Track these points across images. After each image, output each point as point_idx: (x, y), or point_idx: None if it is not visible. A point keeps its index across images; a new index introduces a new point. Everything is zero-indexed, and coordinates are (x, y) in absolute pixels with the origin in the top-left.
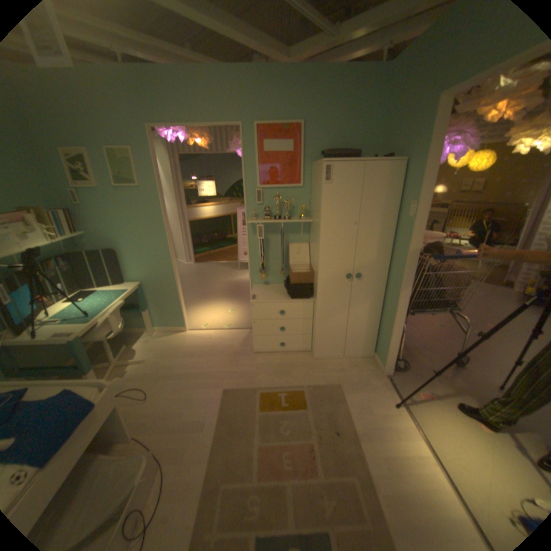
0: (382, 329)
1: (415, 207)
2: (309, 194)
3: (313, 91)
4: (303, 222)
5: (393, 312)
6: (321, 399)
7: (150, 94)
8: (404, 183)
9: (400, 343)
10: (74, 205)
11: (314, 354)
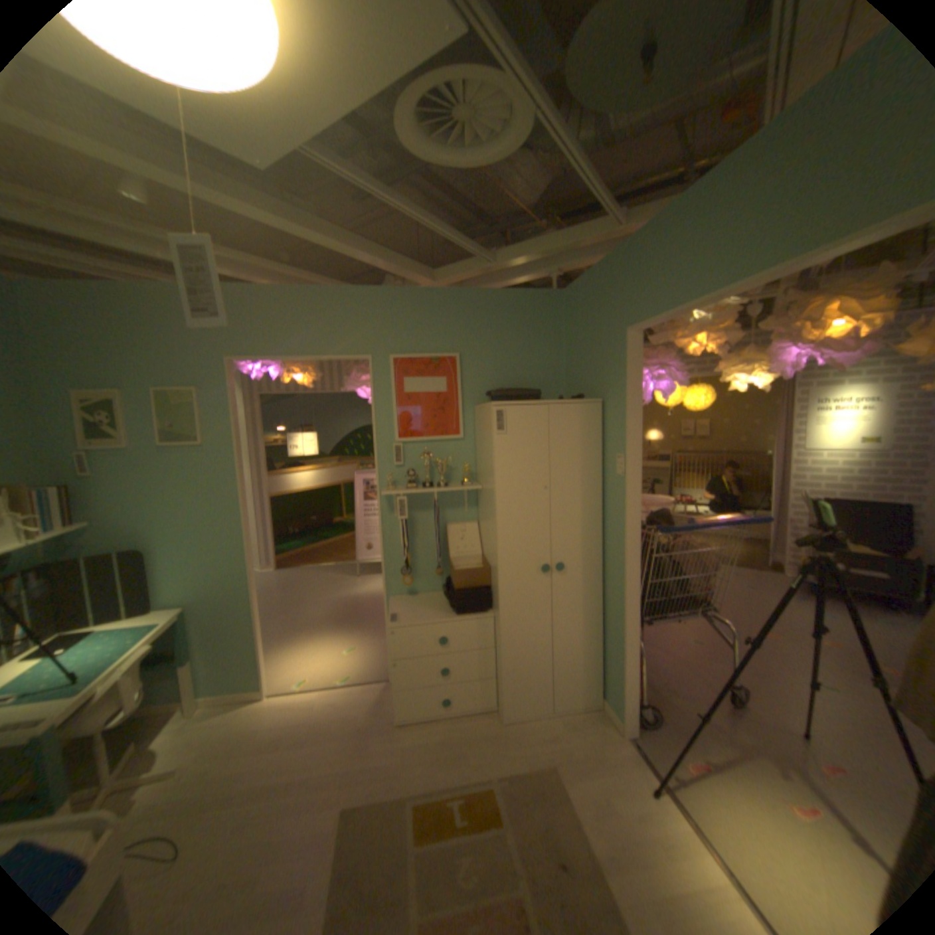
0: (609, 655)
1: (624, 463)
2: (474, 450)
3: (469, 320)
4: (467, 490)
5: (621, 623)
6: (527, 803)
7: (237, 320)
8: (603, 431)
9: (640, 676)
10: (80, 480)
11: (505, 717)
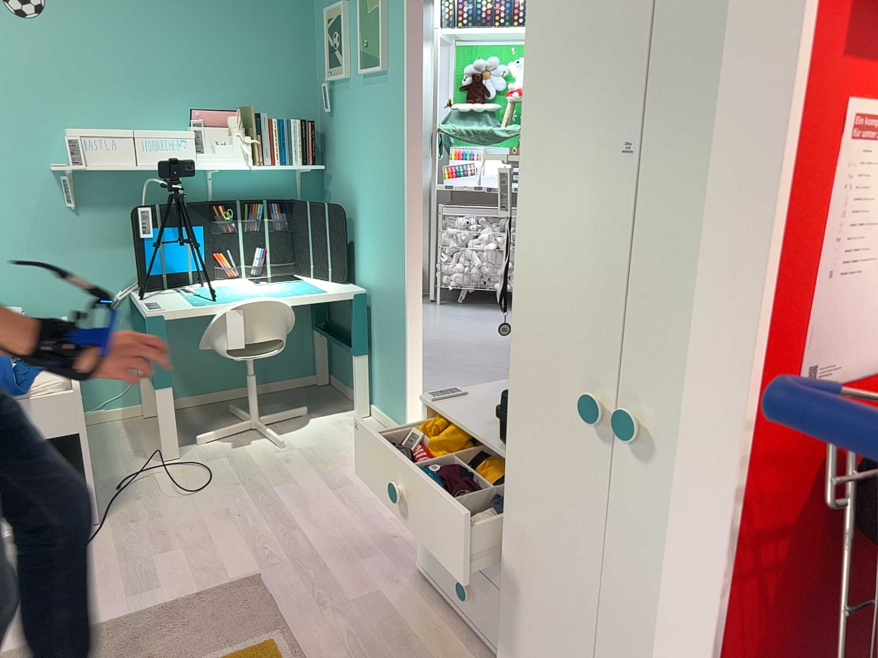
0: None
1: None
2: None
3: None
4: None
5: None
6: None
7: None
8: None
9: None
10: (330, 117)
11: None
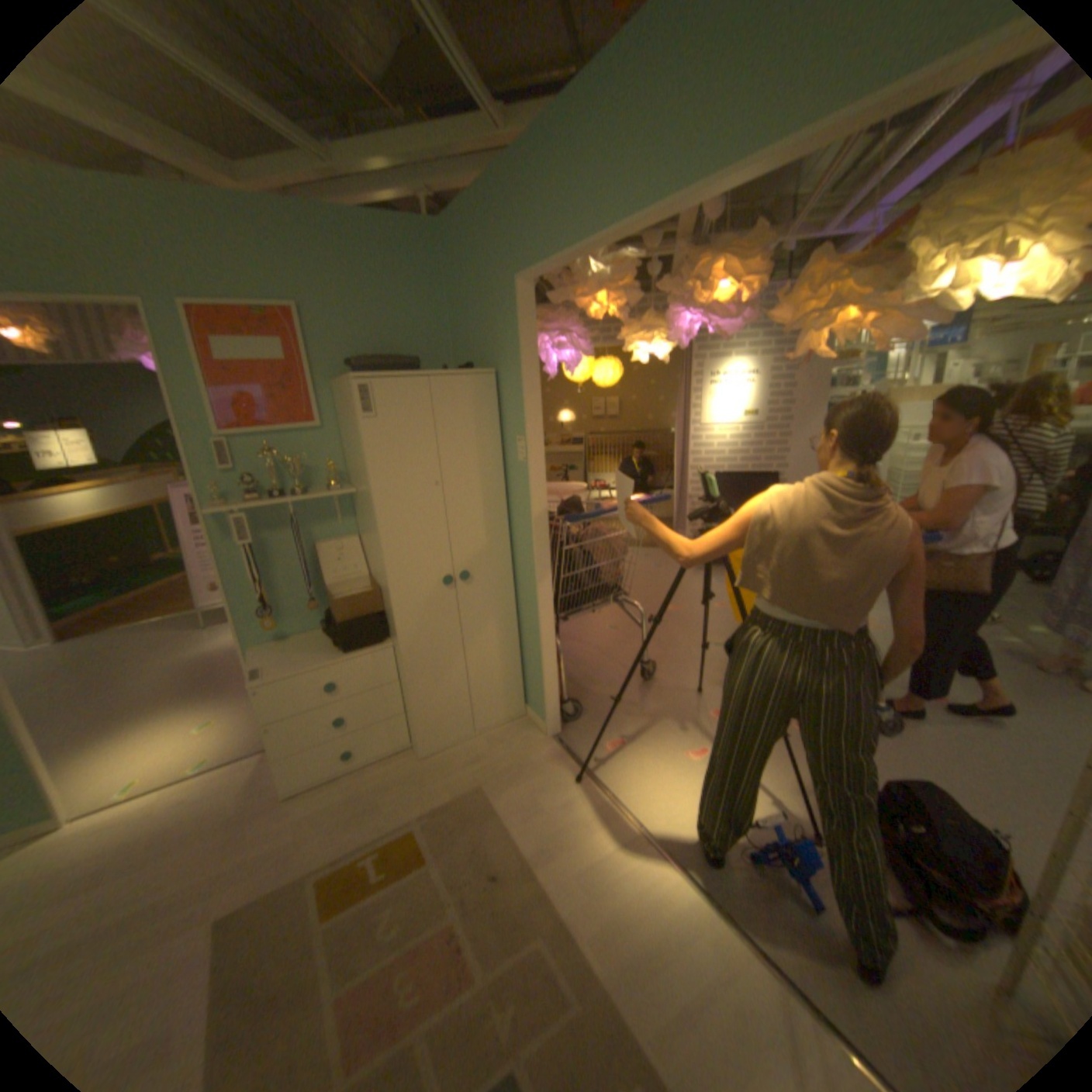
0: (526, 659)
1: (524, 447)
2: (339, 441)
3: (303, 251)
4: (337, 495)
5: (535, 624)
6: (450, 831)
7: None
8: (500, 410)
9: (557, 674)
10: None
11: (419, 751)
